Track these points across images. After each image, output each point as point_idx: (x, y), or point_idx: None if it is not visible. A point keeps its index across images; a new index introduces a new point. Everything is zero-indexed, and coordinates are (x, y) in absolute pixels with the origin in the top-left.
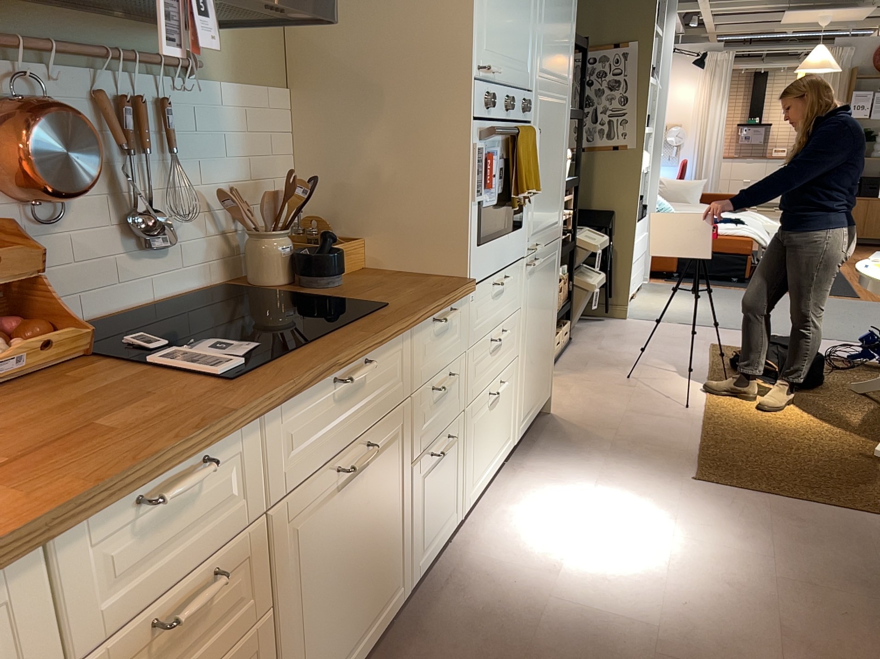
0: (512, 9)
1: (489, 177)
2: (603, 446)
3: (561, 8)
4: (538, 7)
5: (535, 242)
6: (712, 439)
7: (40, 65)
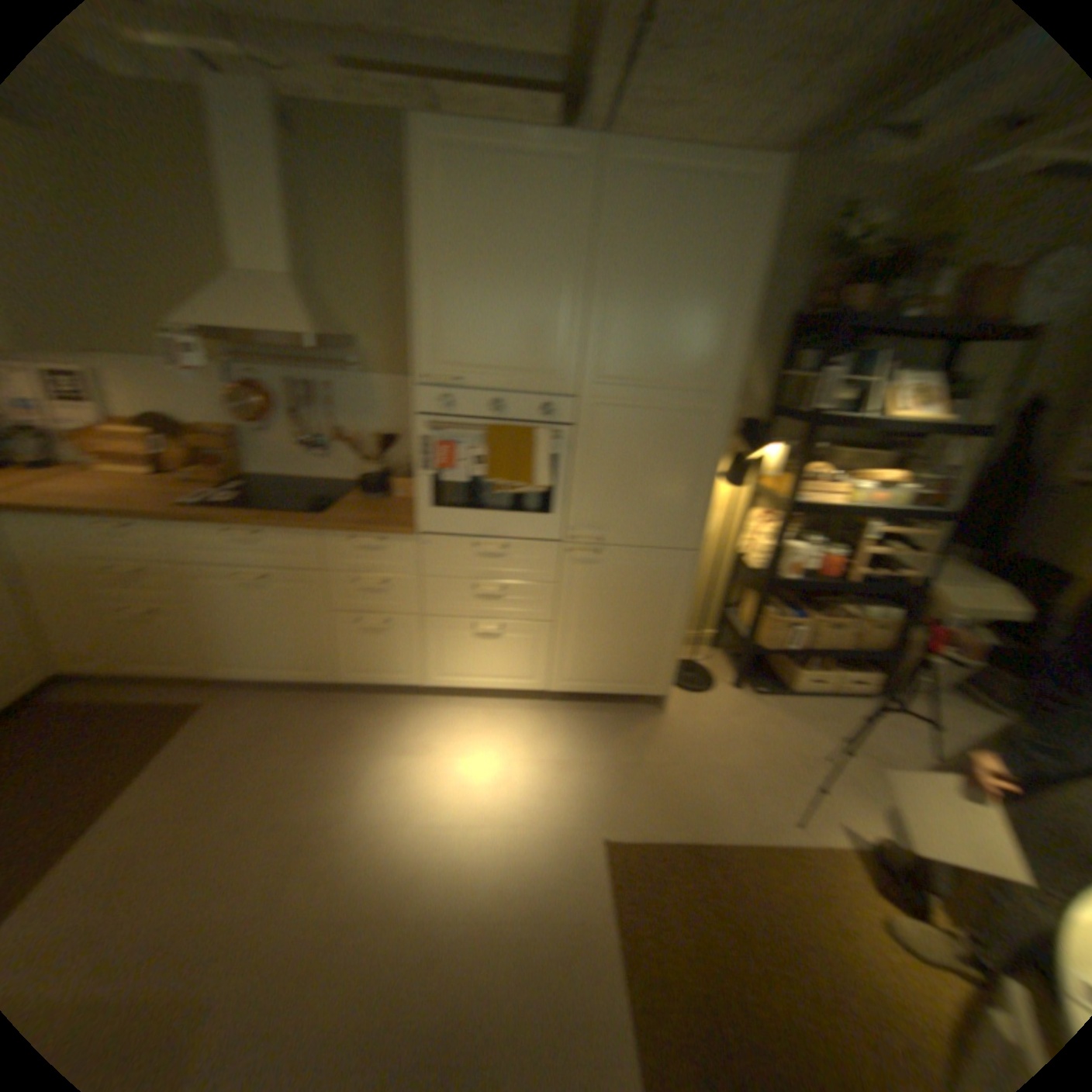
0: (506, 323)
1: (448, 459)
2: (628, 759)
3: (681, 307)
4: (589, 315)
5: (594, 536)
6: (724, 862)
7: (267, 365)
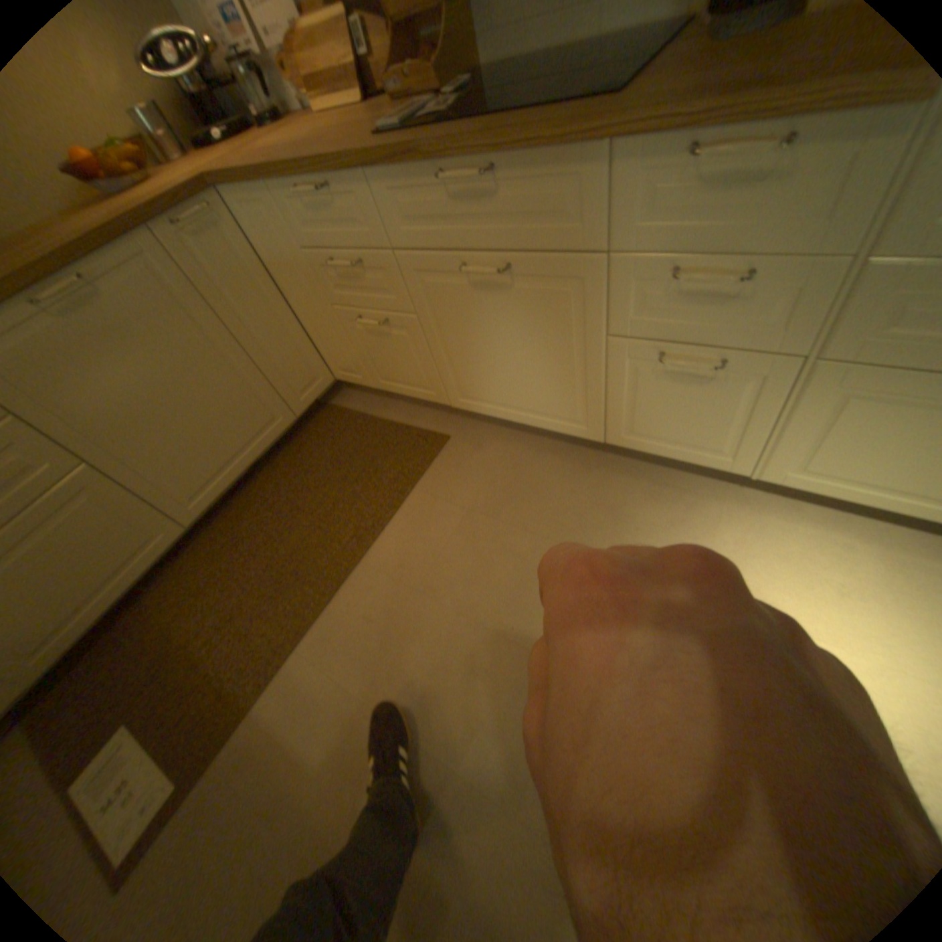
0: None
1: None
2: None
3: None
4: None
5: None
6: None
7: None
